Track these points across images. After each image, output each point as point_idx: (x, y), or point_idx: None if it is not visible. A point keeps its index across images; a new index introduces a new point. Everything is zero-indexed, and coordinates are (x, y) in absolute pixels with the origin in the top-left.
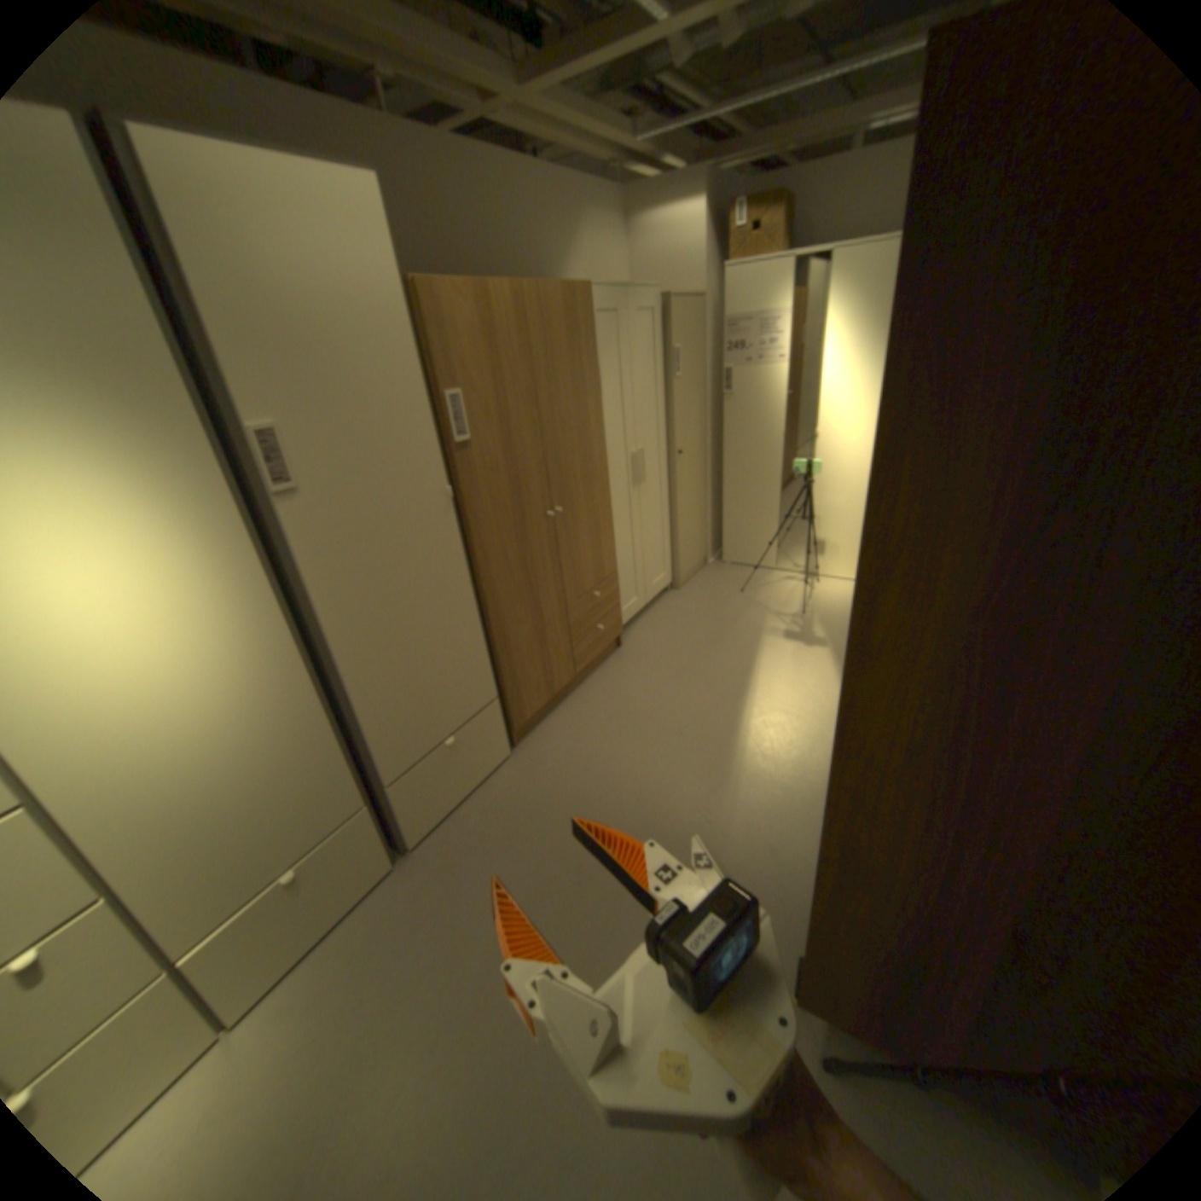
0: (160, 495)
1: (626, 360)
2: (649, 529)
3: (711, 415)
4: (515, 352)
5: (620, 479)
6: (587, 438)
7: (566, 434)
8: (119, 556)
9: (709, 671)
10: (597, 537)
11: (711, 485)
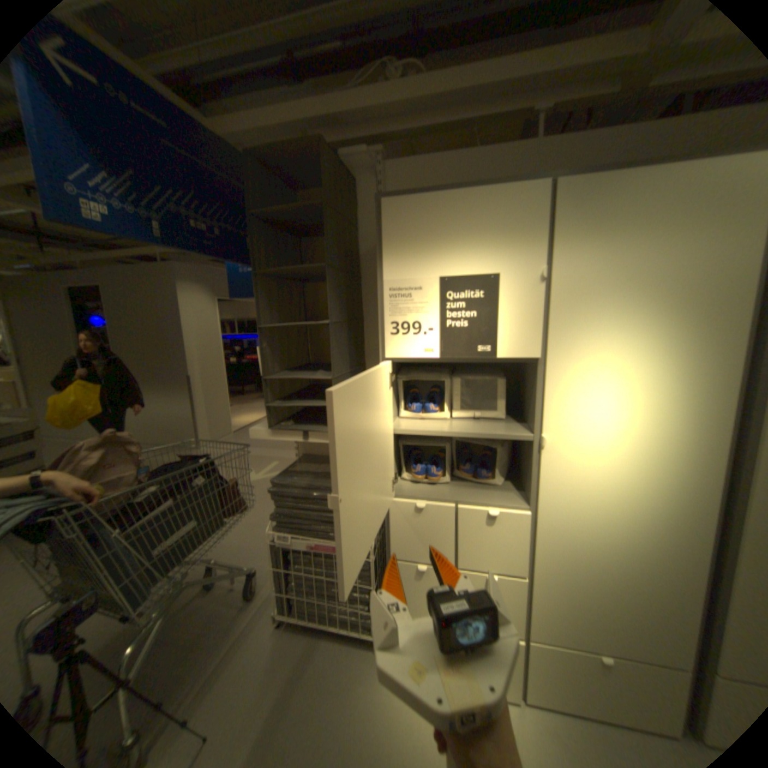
0: (690, 384)
1: None
2: None
3: None
4: None
5: None
6: None
7: None
8: (646, 412)
9: None
10: None
11: None
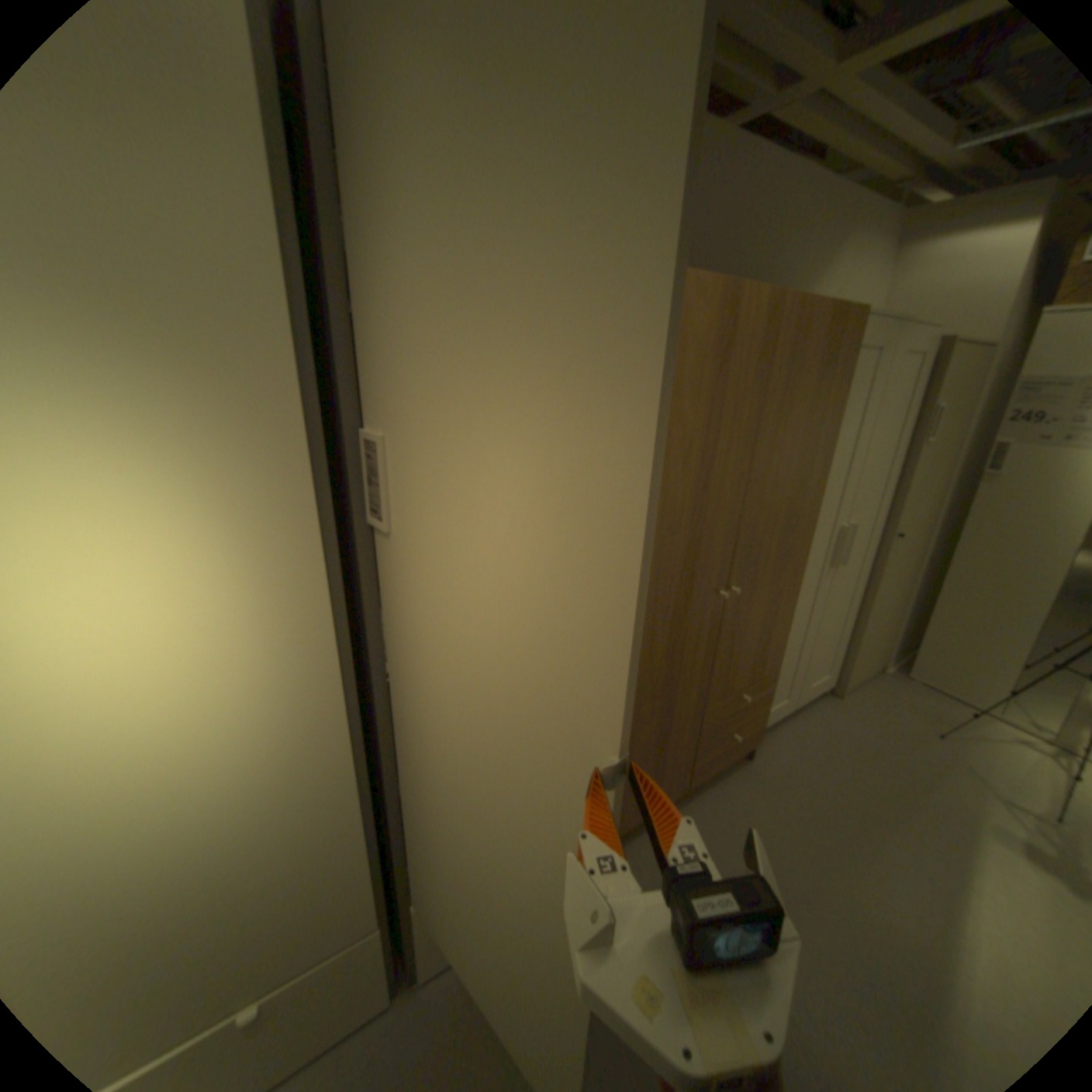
0: (216, 506)
1: (875, 411)
2: (831, 620)
3: (953, 494)
4: (748, 381)
5: (817, 556)
6: (800, 503)
7: (776, 494)
8: (135, 582)
9: (889, 865)
10: (771, 628)
11: (924, 578)
